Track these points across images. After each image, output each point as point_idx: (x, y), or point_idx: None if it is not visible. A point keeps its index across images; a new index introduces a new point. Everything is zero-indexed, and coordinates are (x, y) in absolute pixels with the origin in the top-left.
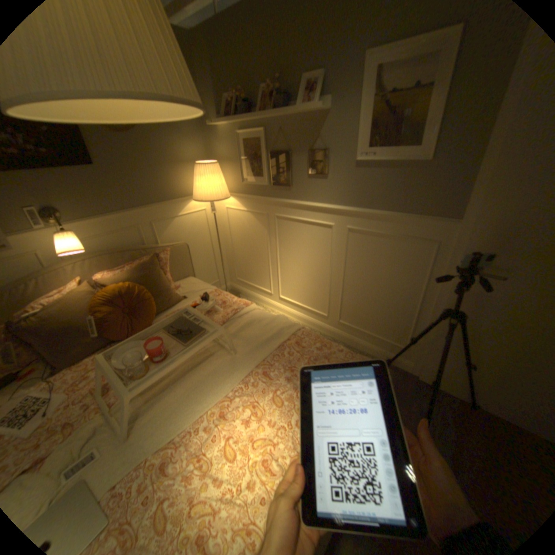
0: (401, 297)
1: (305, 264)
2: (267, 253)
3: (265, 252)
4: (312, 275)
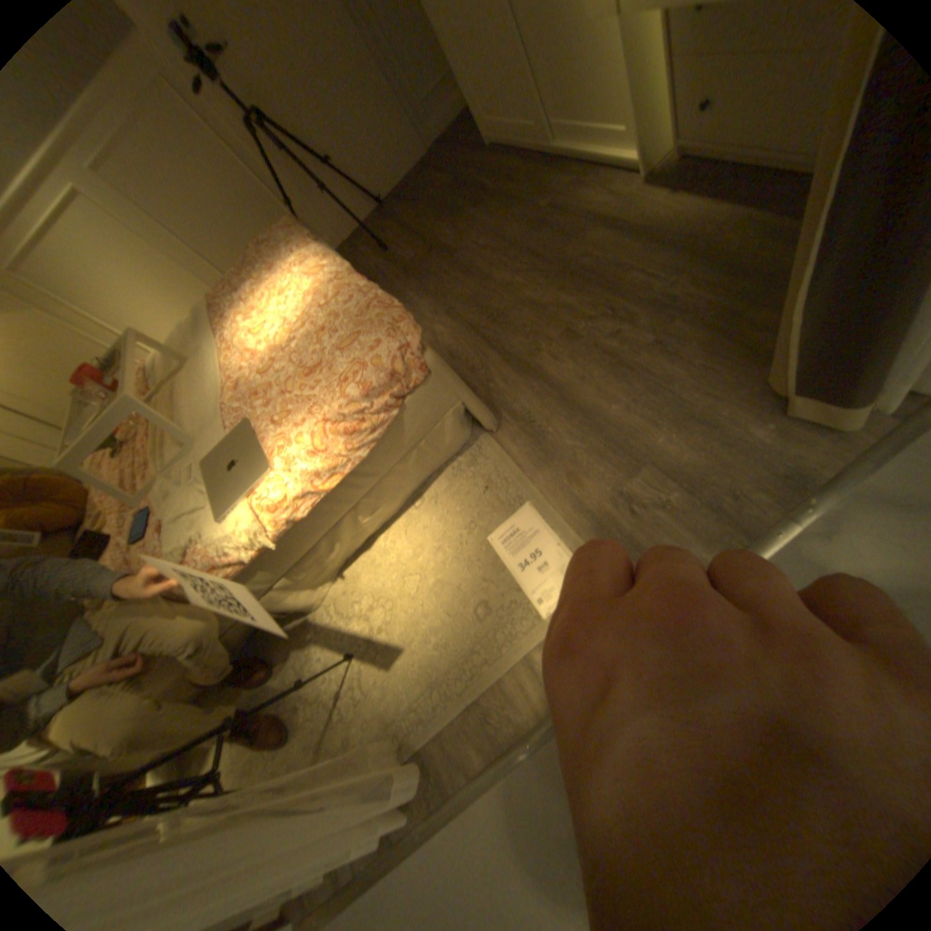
0: (230, 184)
1: (131, 283)
2: (83, 340)
3: (80, 343)
4: (158, 286)
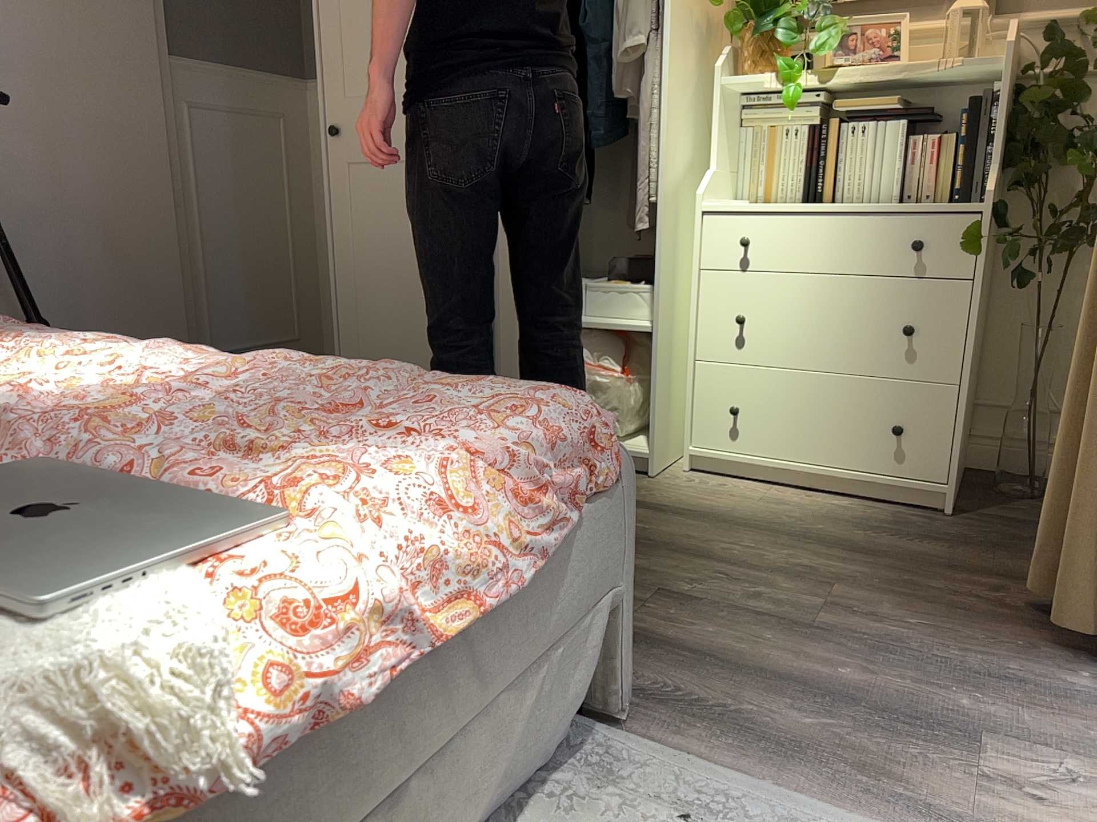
0: None
1: None
2: None
3: None
4: None
